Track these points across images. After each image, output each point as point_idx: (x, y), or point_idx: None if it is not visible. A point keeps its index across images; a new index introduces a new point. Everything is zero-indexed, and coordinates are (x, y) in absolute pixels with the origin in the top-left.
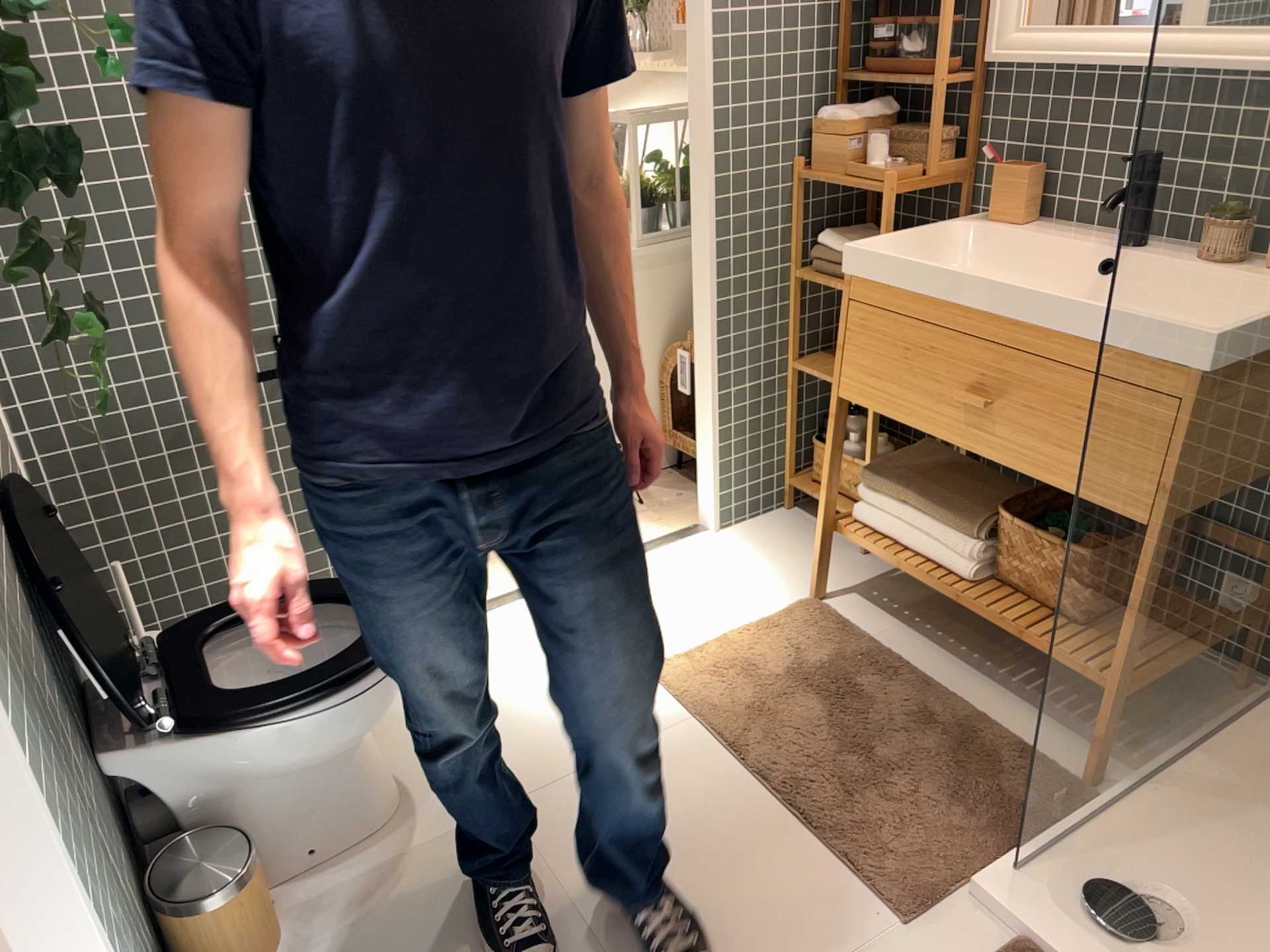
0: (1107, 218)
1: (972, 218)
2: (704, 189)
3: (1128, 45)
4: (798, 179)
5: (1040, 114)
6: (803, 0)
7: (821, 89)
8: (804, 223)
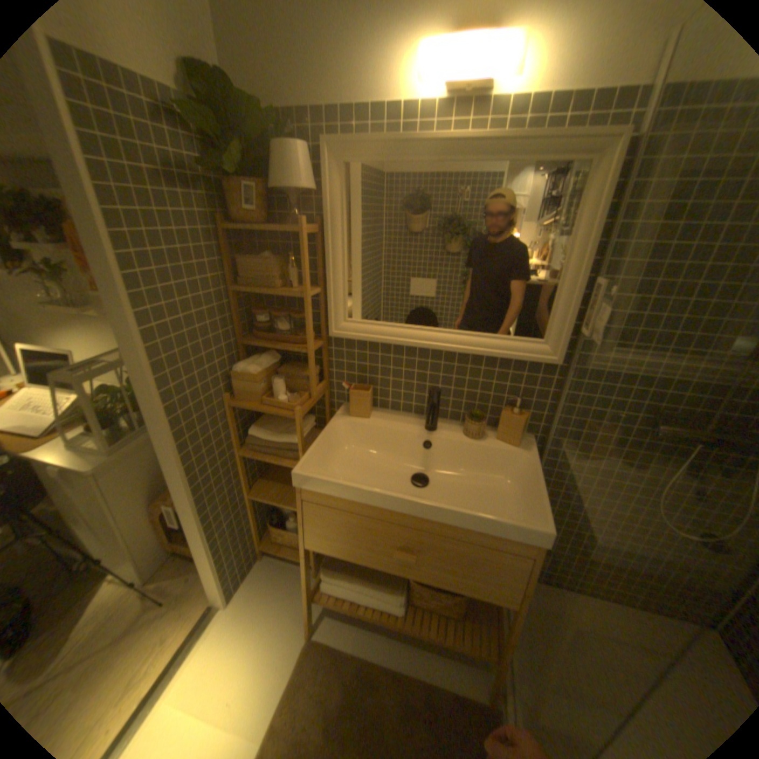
0: (408, 407)
1: (340, 412)
2: (167, 440)
3: (431, 345)
4: (231, 407)
5: (365, 358)
6: (211, 306)
7: (230, 349)
8: (237, 423)
